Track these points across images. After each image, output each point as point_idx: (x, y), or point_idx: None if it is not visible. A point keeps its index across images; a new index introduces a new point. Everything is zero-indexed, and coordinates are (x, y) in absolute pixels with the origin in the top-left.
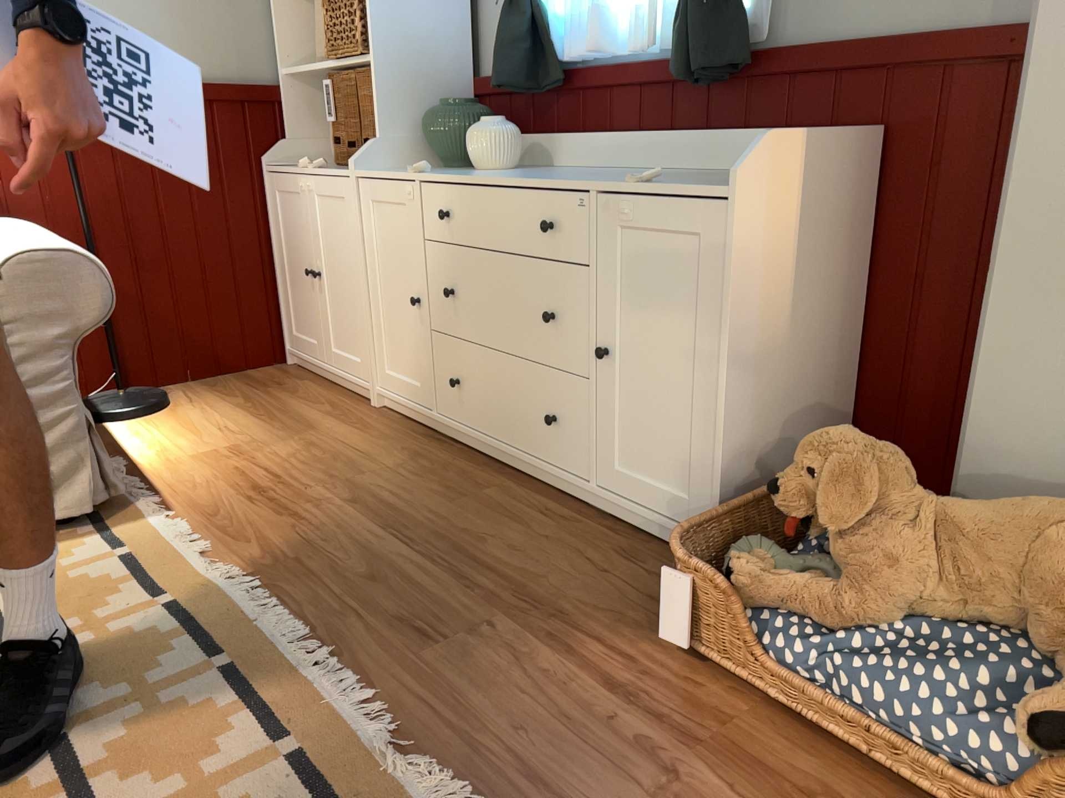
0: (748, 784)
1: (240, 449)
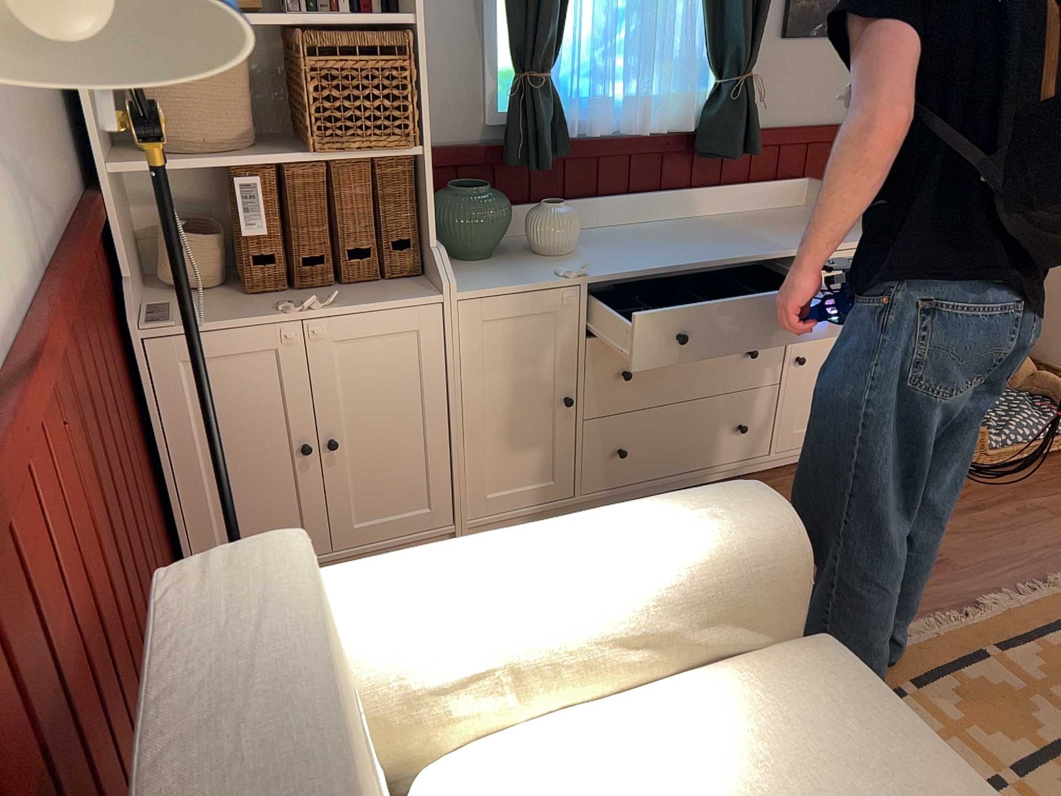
0: (1041, 493)
1: None
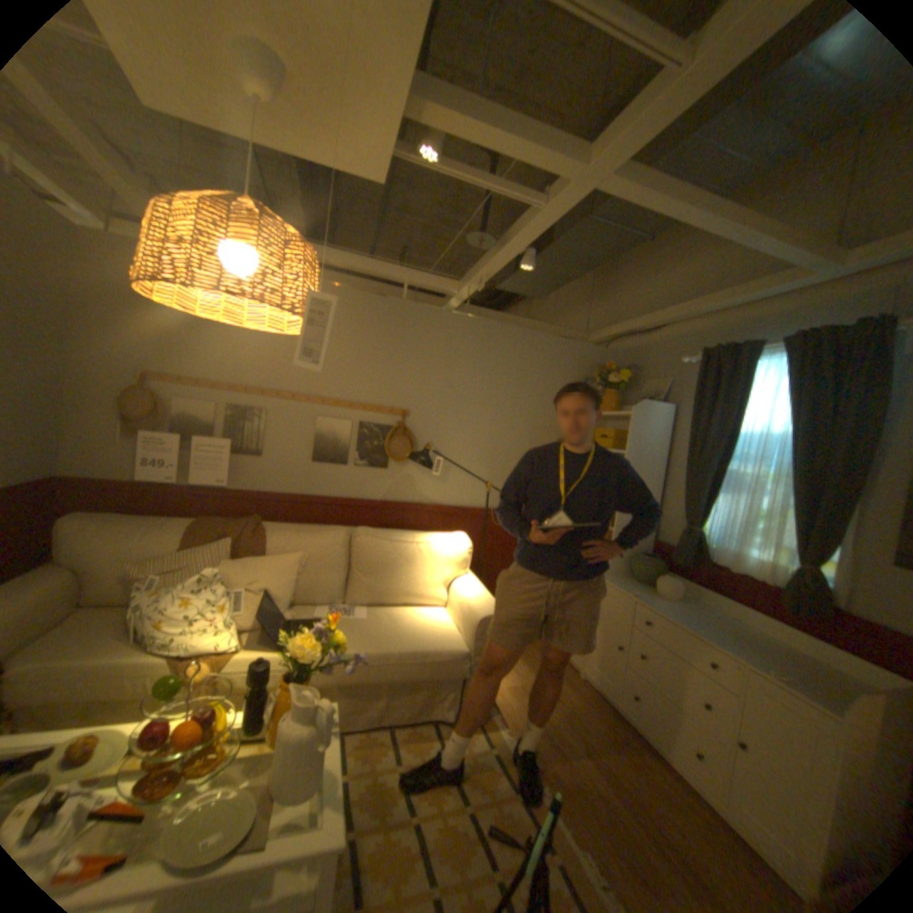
0: None
1: (527, 692)
